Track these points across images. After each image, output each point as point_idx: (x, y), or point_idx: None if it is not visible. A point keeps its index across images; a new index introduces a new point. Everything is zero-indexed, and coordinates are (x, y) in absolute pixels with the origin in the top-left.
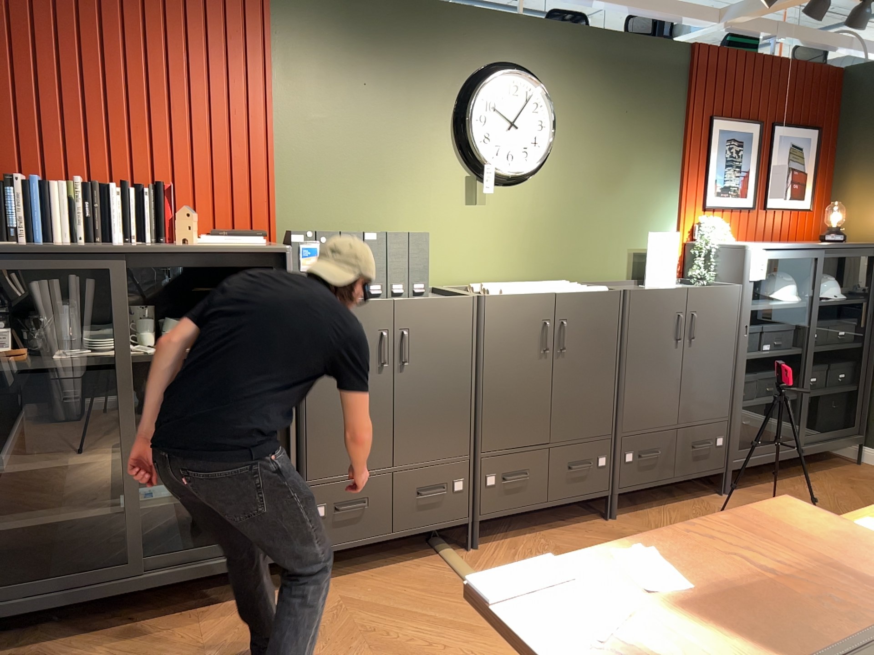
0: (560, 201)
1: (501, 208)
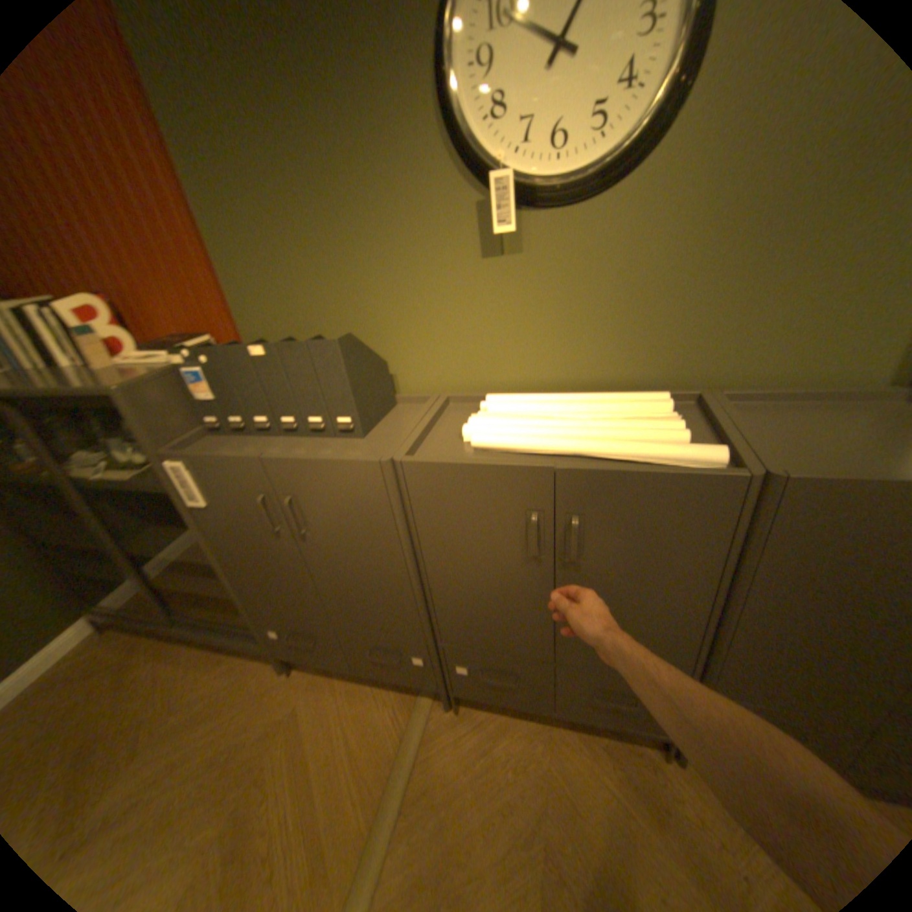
0: (709, 215)
1: (555, 256)
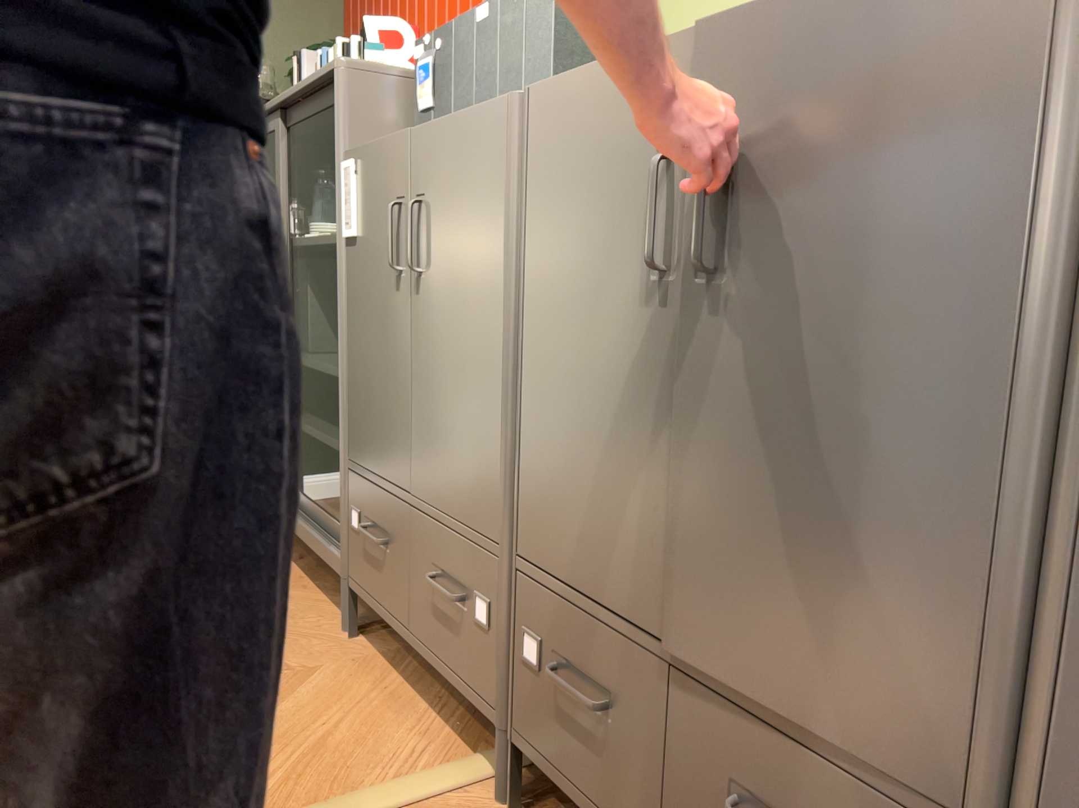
0: None
1: None
